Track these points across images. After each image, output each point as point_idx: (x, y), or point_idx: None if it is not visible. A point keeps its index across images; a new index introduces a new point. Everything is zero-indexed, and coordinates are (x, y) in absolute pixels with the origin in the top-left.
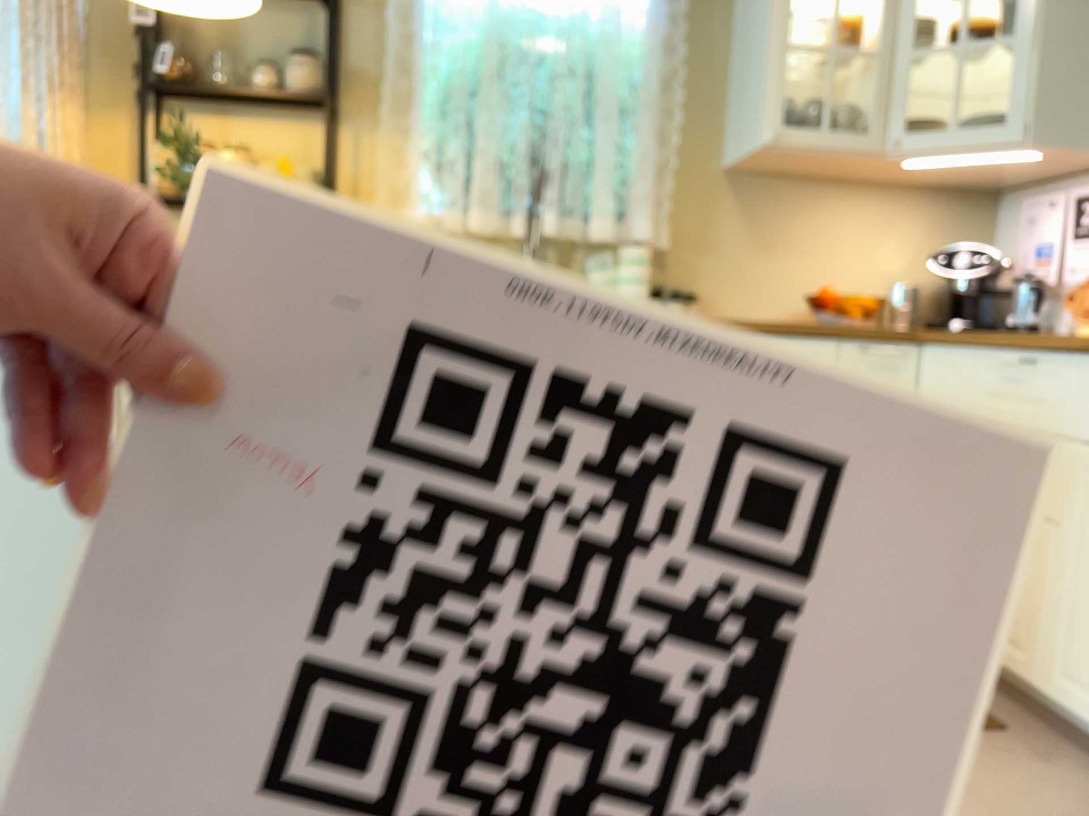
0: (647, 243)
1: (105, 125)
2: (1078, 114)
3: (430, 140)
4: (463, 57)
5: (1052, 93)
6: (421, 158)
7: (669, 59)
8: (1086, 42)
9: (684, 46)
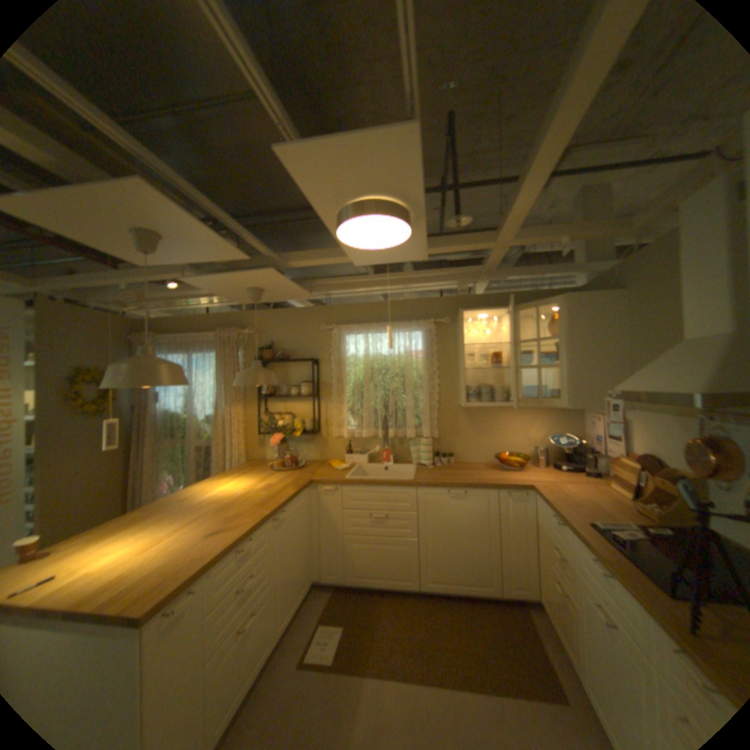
0: (431, 435)
1: (250, 407)
2: (591, 396)
3: (348, 406)
4: (358, 376)
5: (577, 389)
6: (346, 411)
7: (432, 368)
8: (590, 366)
9: (437, 363)
